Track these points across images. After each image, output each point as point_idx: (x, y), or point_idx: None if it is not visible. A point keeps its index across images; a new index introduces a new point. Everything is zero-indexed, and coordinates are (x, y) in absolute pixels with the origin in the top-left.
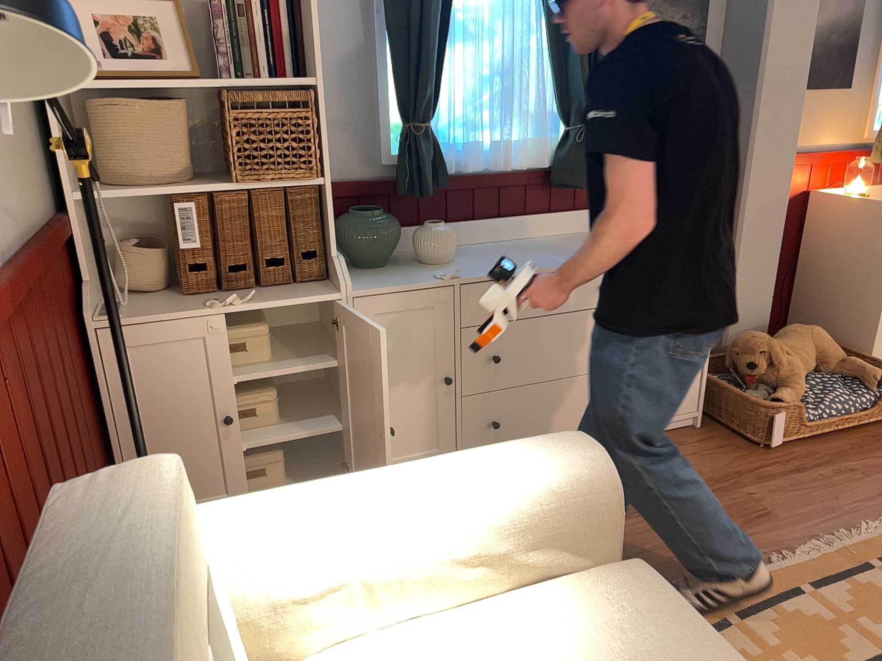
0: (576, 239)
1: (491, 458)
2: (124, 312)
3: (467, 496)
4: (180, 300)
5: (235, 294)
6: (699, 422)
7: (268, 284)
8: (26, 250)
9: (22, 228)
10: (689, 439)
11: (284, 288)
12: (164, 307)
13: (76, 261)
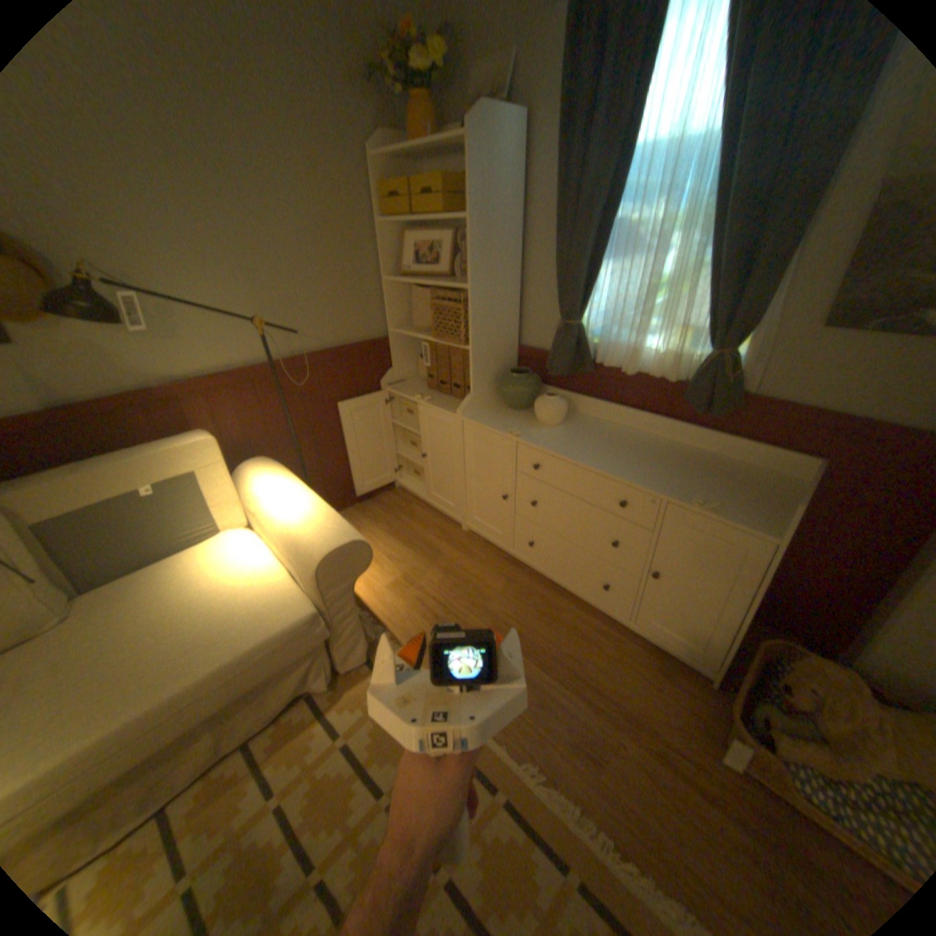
0: (687, 456)
1: (314, 517)
2: (398, 386)
3: (286, 520)
4: (421, 389)
5: (439, 395)
6: (728, 687)
7: (455, 396)
8: (311, 352)
9: (333, 342)
10: (684, 682)
11: (456, 401)
12: (409, 390)
13: (392, 357)
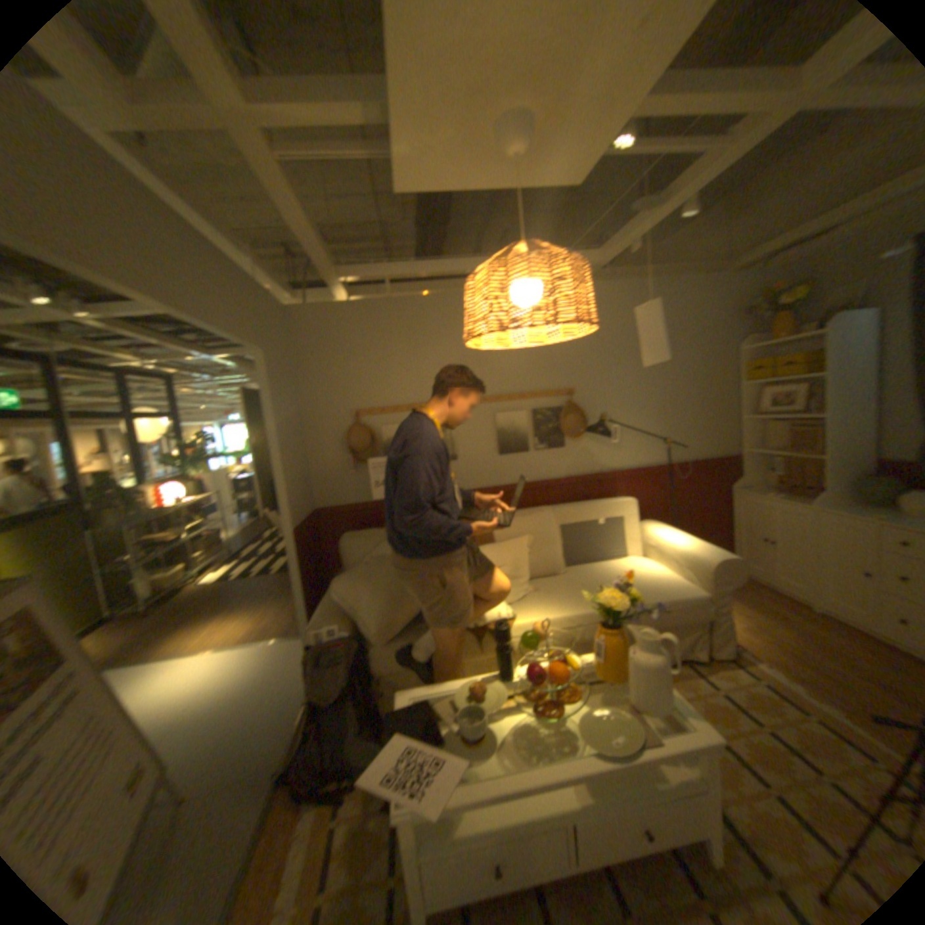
0: None
1: (706, 546)
2: (749, 490)
3: (686, 546)
4: (771, 492)
5: (790, 496)
6: None
7: (807, 497)
8: (688, 462)
9: (701, 457)
10: None
11: (809, 500)
12: (760, 492)
13: (744, 470)
